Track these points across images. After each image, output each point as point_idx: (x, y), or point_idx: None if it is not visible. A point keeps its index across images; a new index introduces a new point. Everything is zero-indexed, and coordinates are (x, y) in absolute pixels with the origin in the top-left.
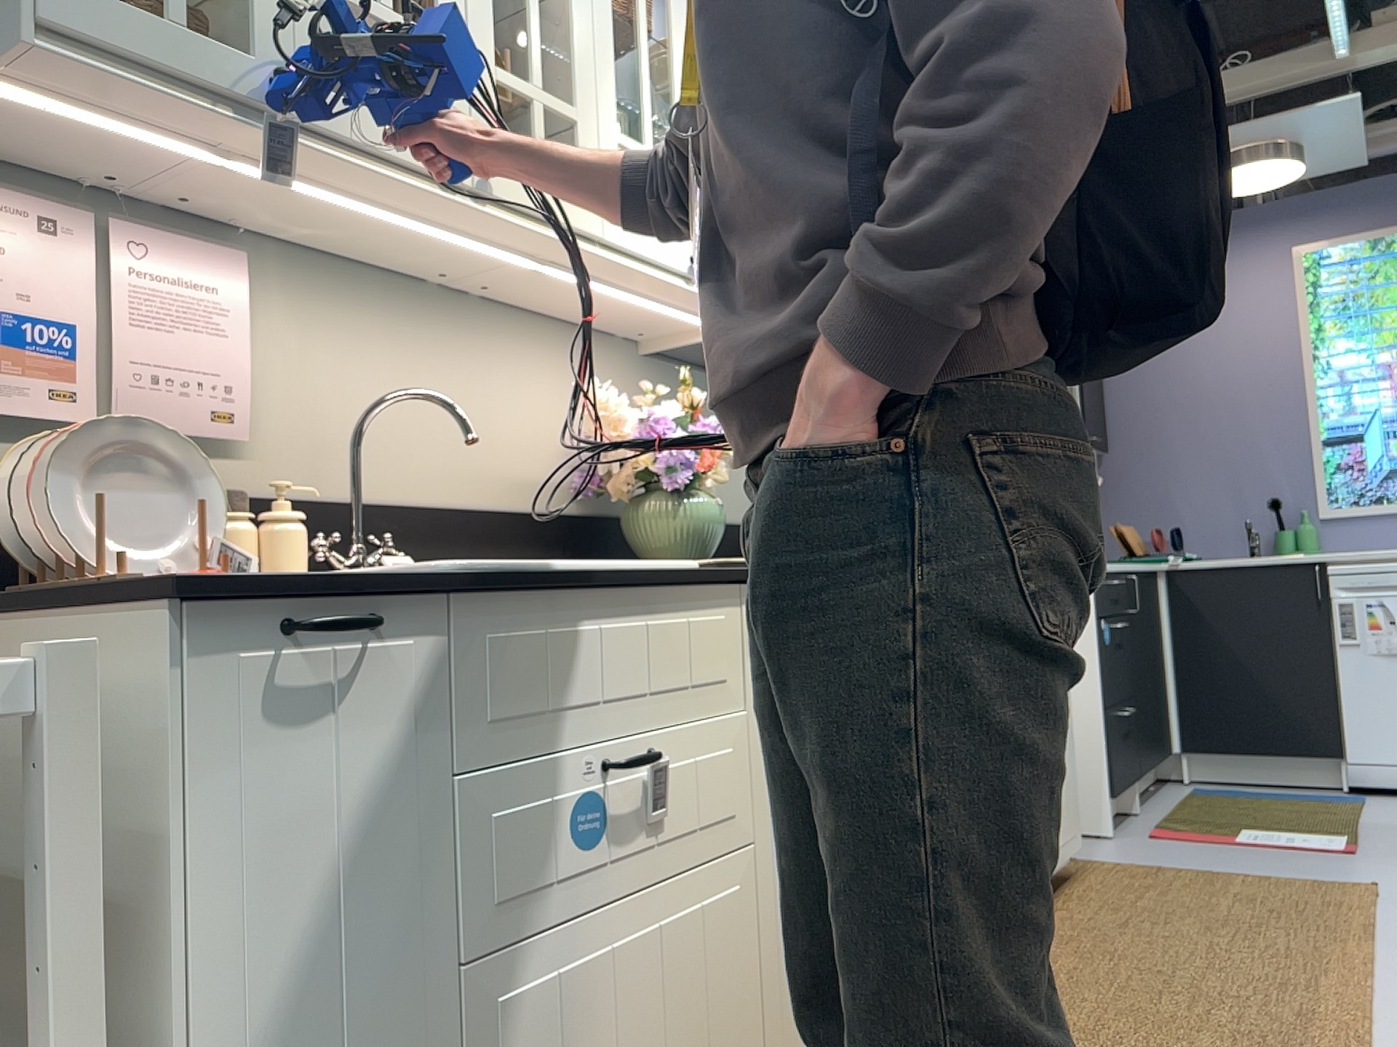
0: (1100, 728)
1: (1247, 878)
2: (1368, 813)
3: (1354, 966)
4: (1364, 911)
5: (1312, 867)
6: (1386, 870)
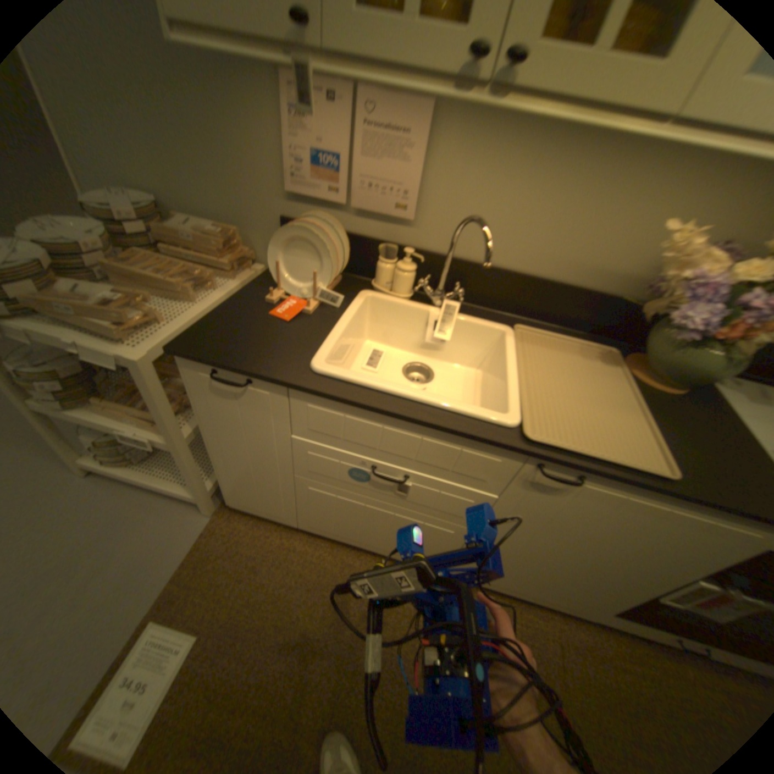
0: None
1: None
2: None
3: None
4: None
5: None
6: None
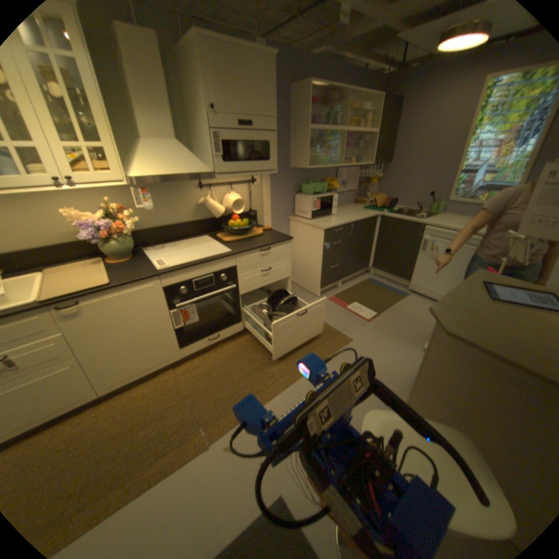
0: (319, 272)
1: (325, 327)
2: (399, 304)
3: (297, 375)
4: (332, 352)
5: (349, 326)
6: (365, 334)
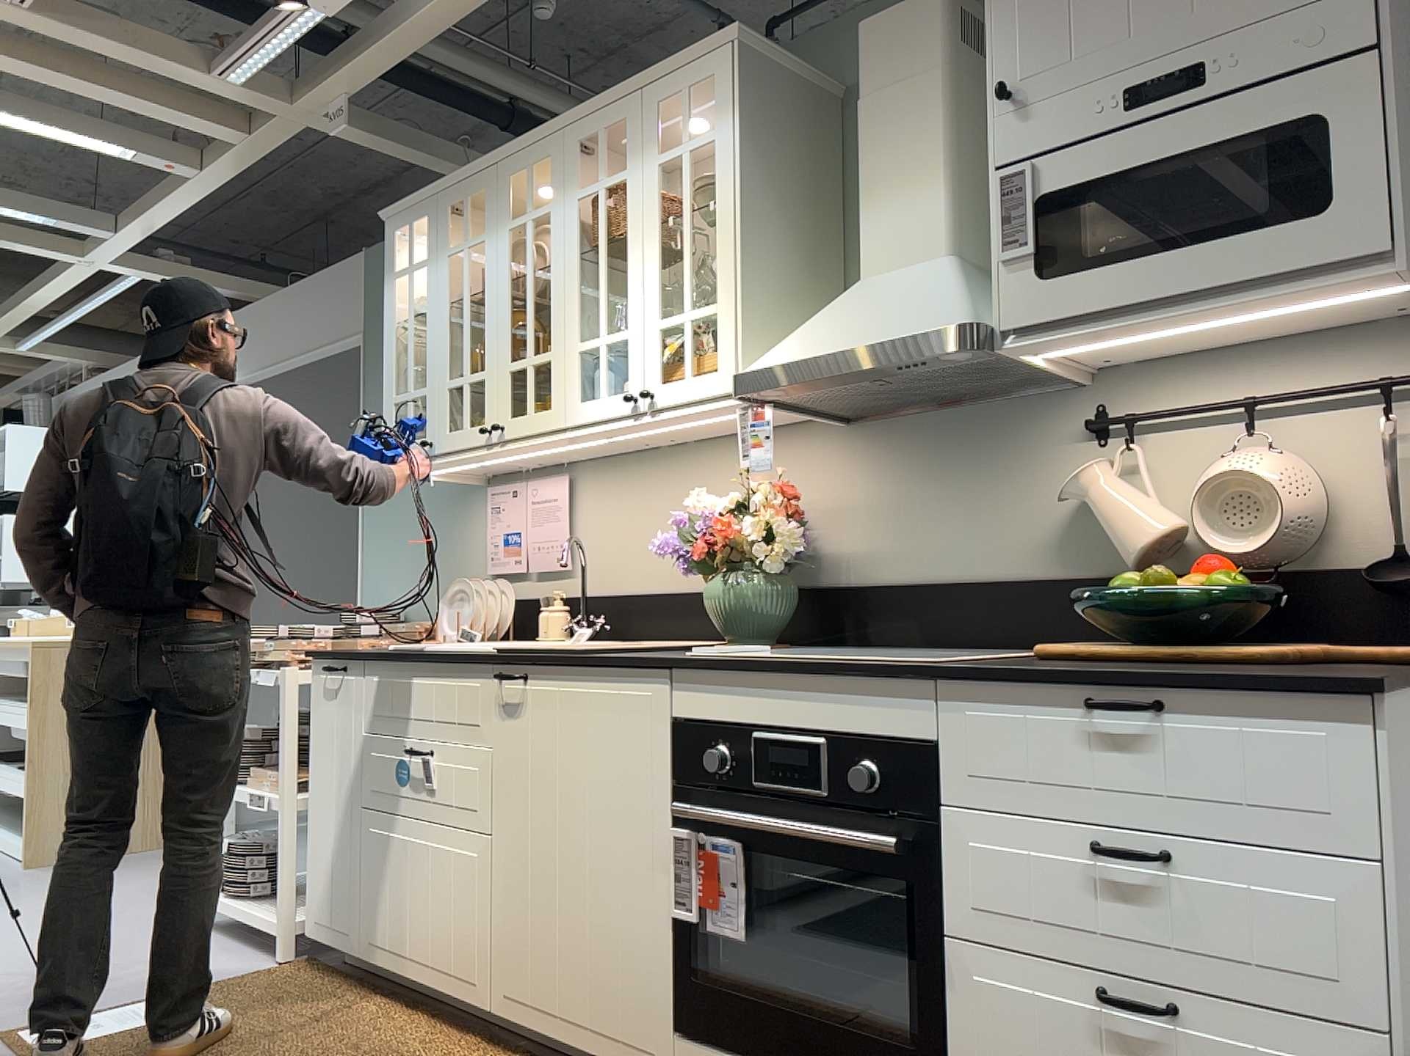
0: None
1: None
2: None
3: None
4: None
5: None
6: None
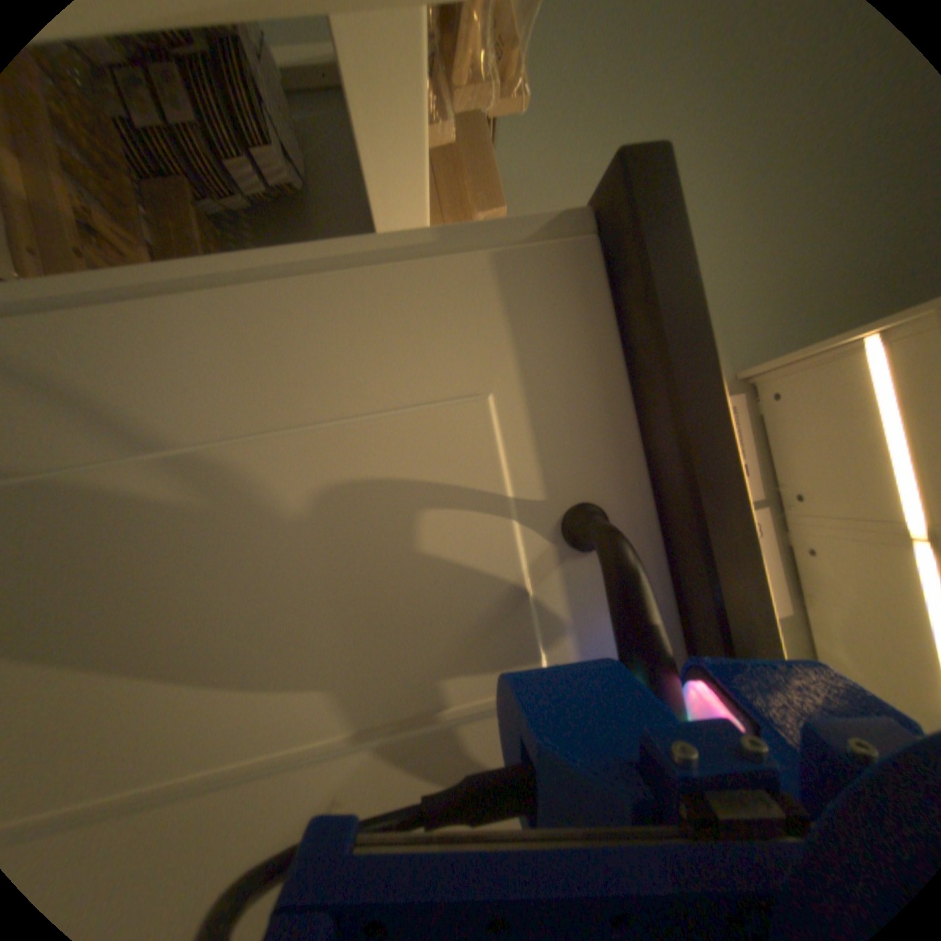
0: None
1: None
2: None
3: None
4: None
5: None
6: None
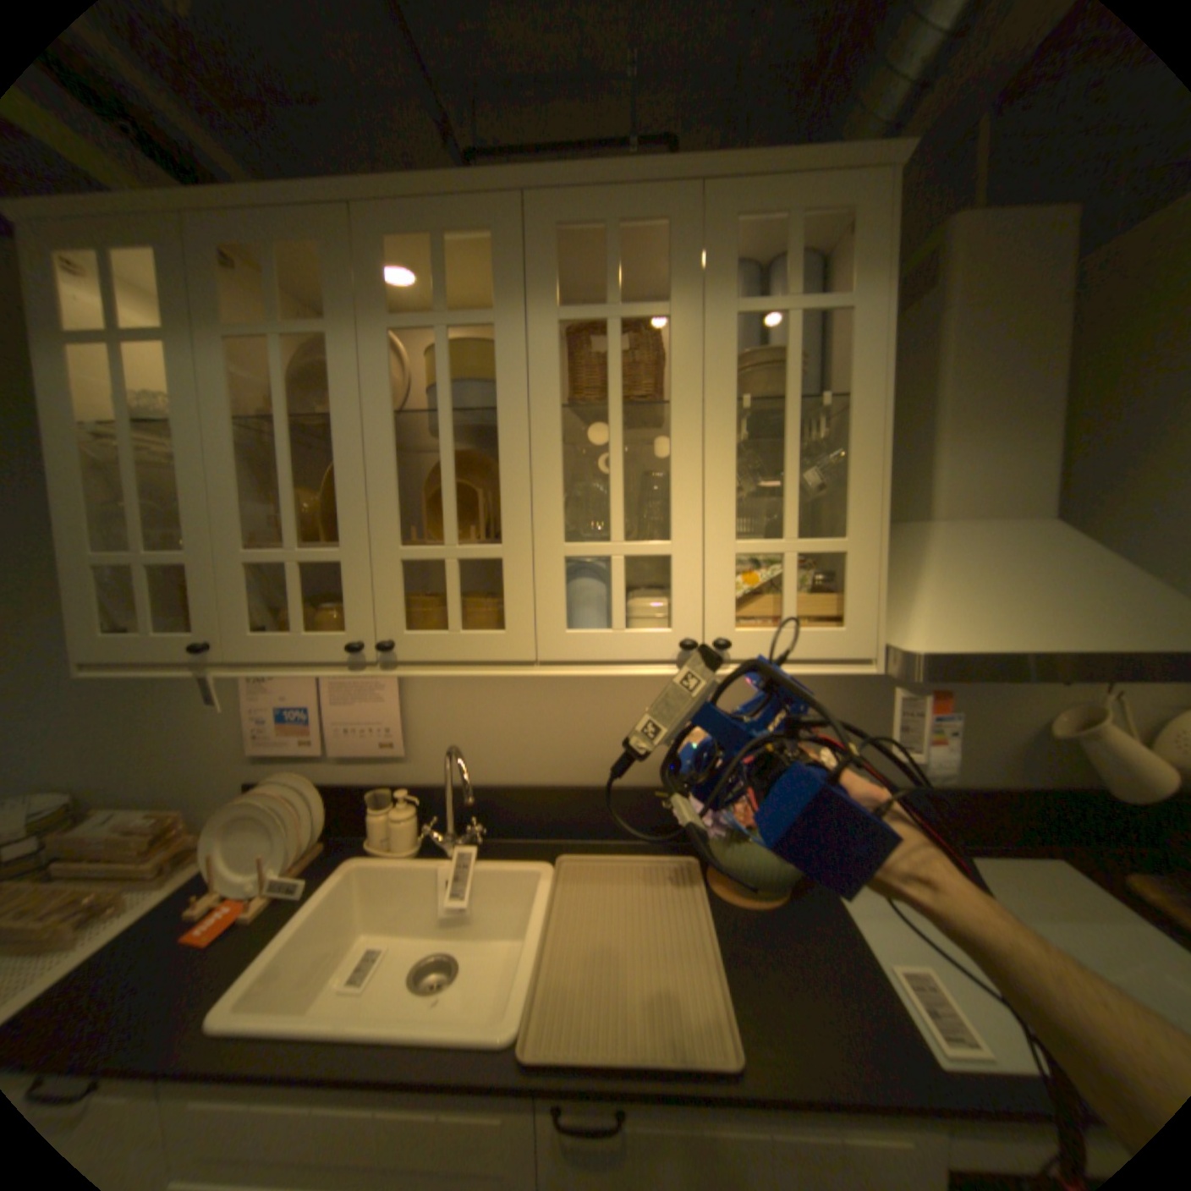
0: None
1: None
2: None
3: None
4: None
5: None
6: None
